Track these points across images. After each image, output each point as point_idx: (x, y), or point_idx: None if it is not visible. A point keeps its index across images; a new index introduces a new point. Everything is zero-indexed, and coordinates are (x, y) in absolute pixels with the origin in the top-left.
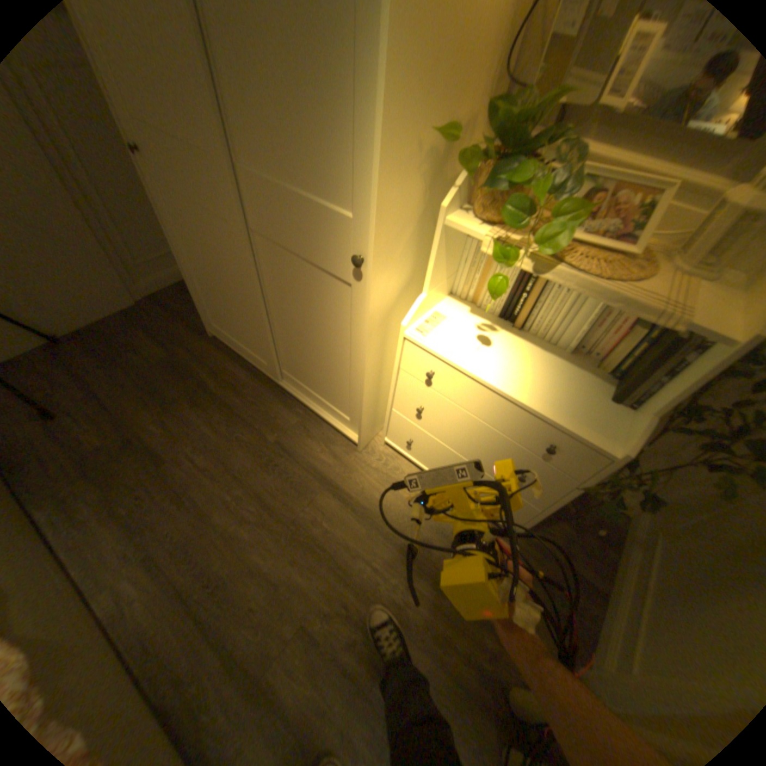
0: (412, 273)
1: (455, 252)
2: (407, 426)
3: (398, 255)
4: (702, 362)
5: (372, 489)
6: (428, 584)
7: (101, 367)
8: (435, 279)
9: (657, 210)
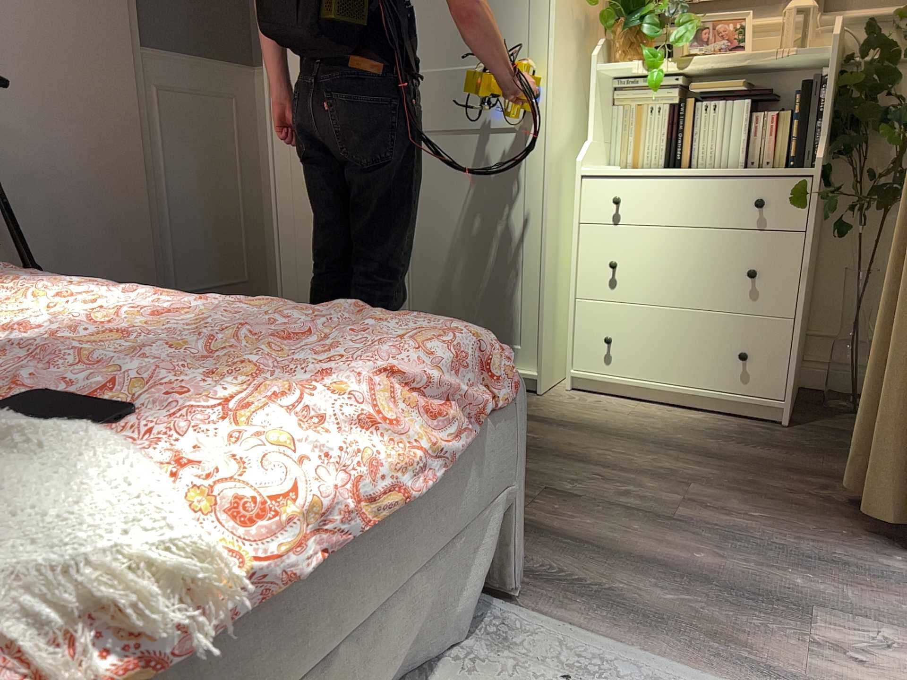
0: (574, 129)
1: (606, 115)
2: (601, 316)
3: (564, 95)
4: (828, 87)
5: (577, 415)
6: (701, 459)
7: None
8: (596, 129)
9: (747, 30)
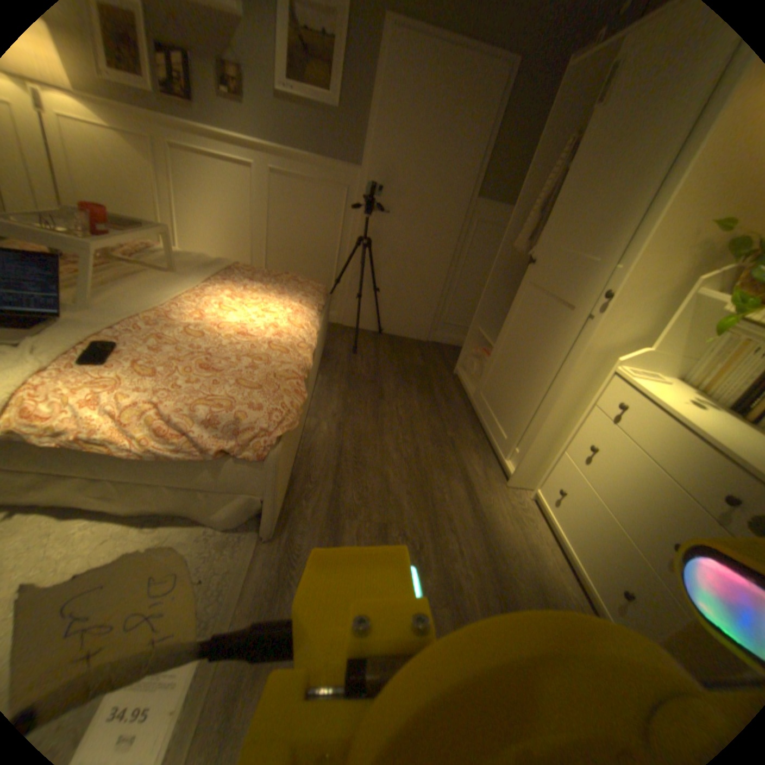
0: (650, 334)
1: (702, 335)
2: (570, 474)
3: (644, 303)
4: None
5: (499, 512)
6: (500, 607)
7: (389, 351)
8: (670, 342)
9: None
